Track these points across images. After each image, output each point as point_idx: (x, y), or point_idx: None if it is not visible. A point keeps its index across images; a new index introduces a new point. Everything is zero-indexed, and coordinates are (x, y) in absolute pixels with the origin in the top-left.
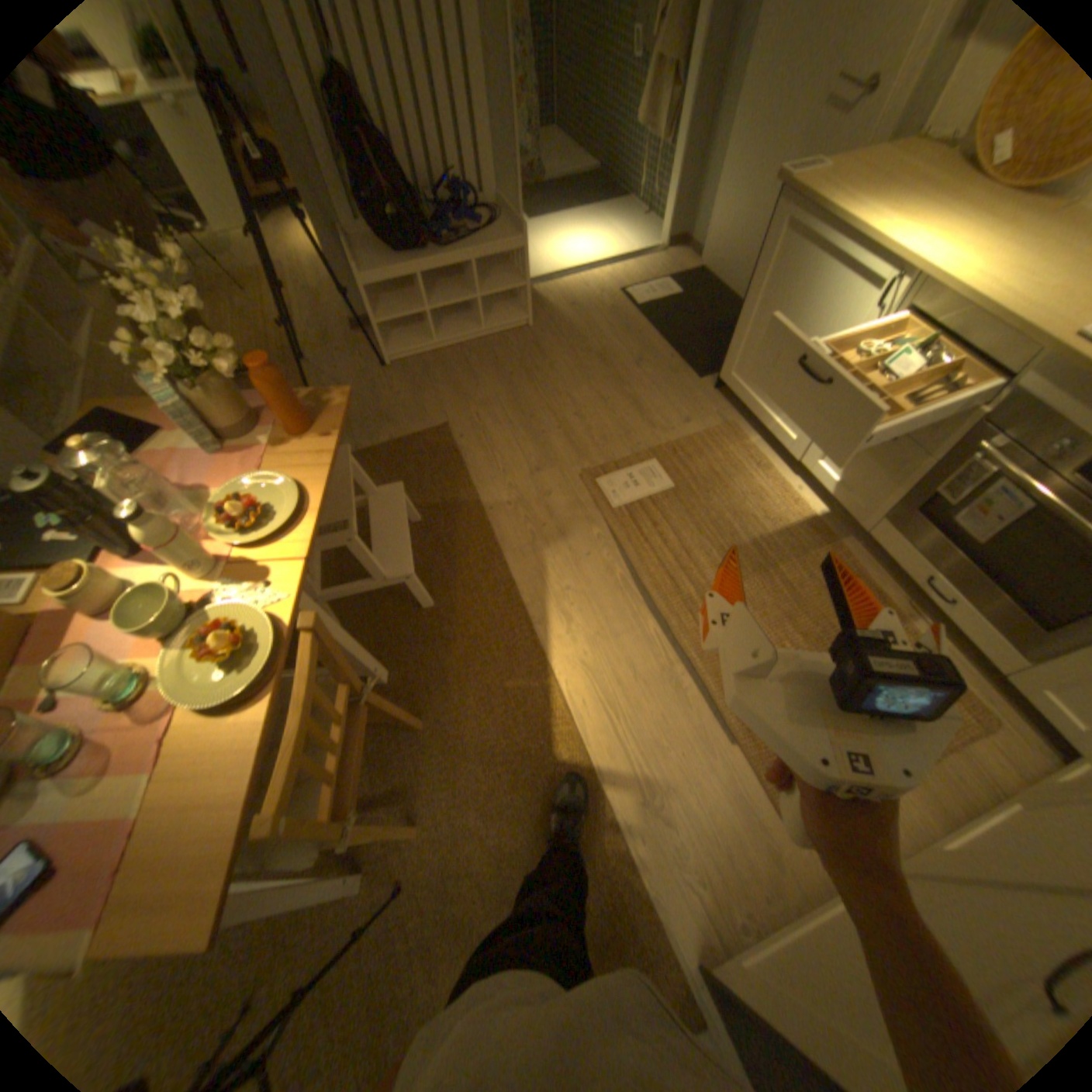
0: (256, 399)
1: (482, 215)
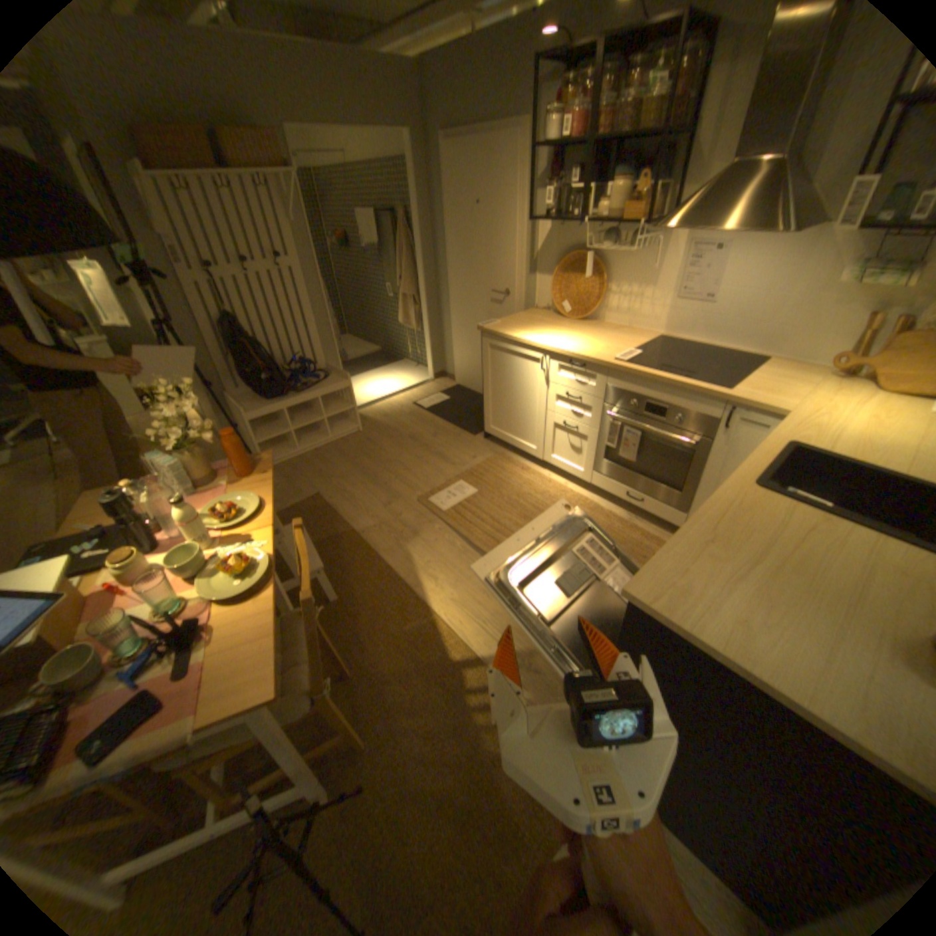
0: (210, 468)
1: (319, 375)
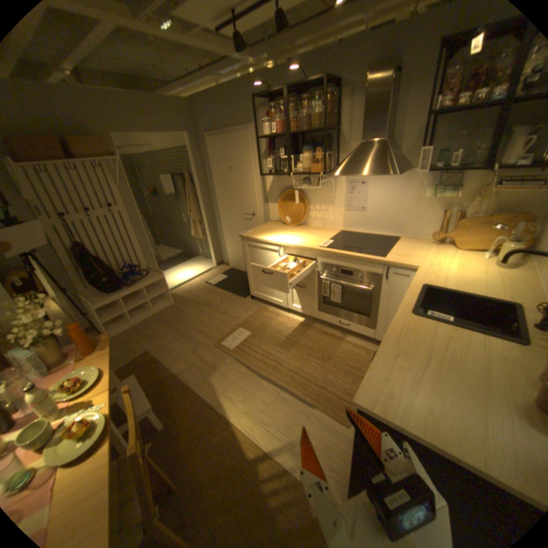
0: (63, 350)
1: (143, 273)
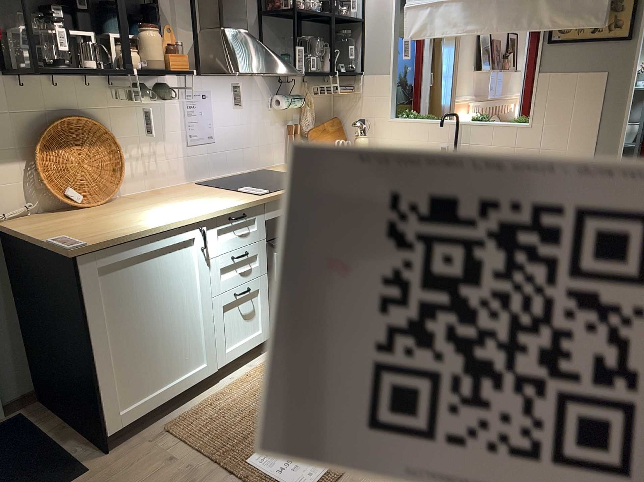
0: None
1: None
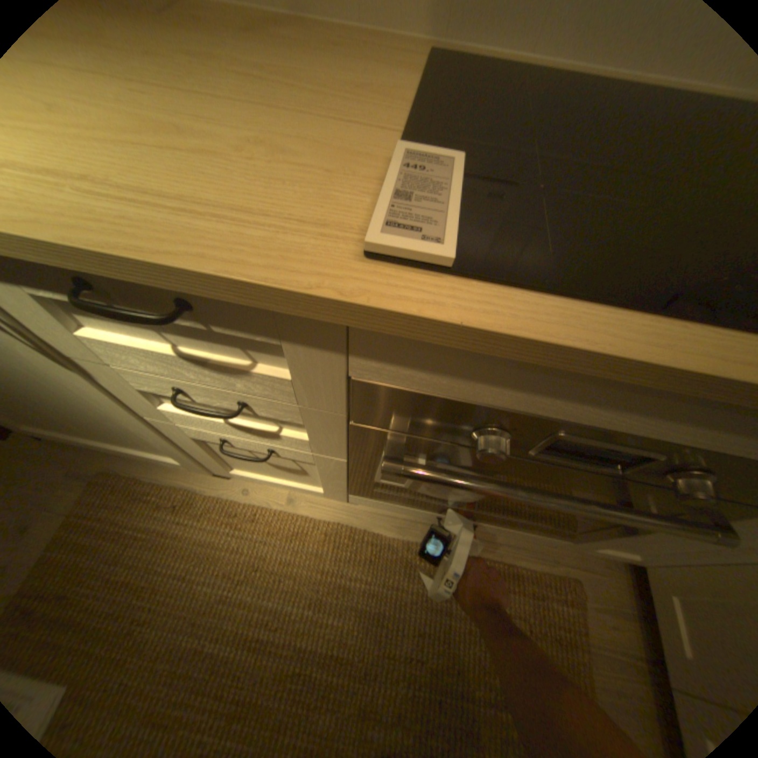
0: None
1: None
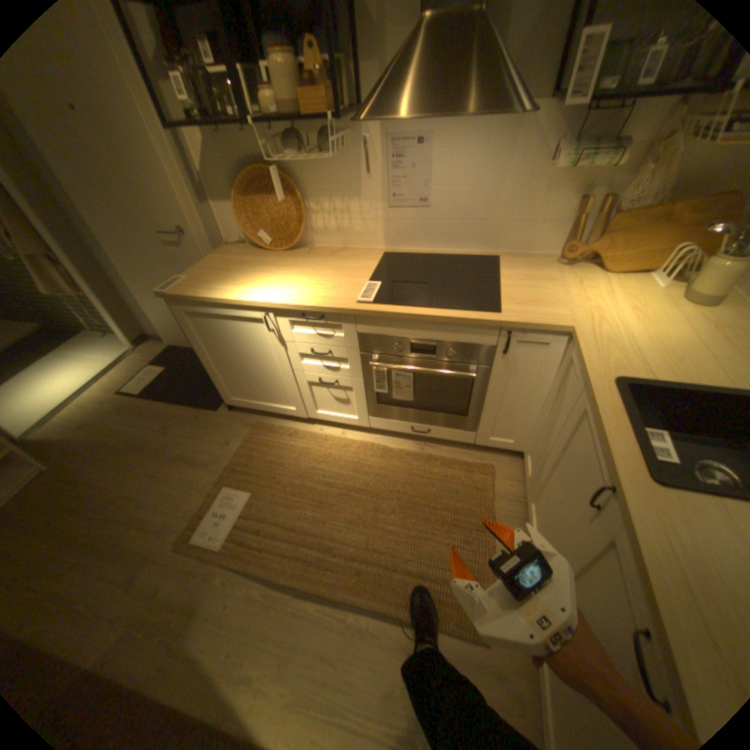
0: None
1: None
